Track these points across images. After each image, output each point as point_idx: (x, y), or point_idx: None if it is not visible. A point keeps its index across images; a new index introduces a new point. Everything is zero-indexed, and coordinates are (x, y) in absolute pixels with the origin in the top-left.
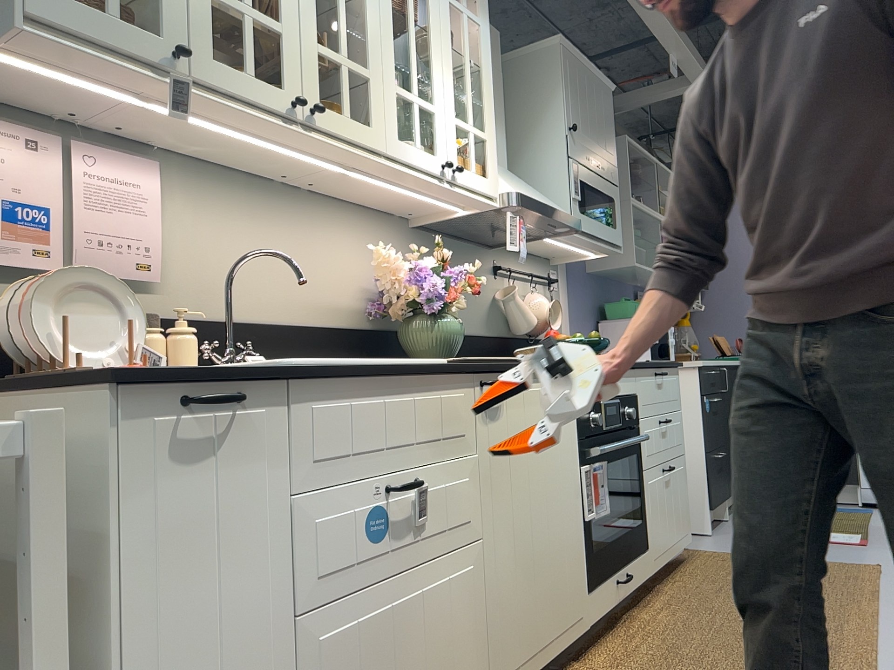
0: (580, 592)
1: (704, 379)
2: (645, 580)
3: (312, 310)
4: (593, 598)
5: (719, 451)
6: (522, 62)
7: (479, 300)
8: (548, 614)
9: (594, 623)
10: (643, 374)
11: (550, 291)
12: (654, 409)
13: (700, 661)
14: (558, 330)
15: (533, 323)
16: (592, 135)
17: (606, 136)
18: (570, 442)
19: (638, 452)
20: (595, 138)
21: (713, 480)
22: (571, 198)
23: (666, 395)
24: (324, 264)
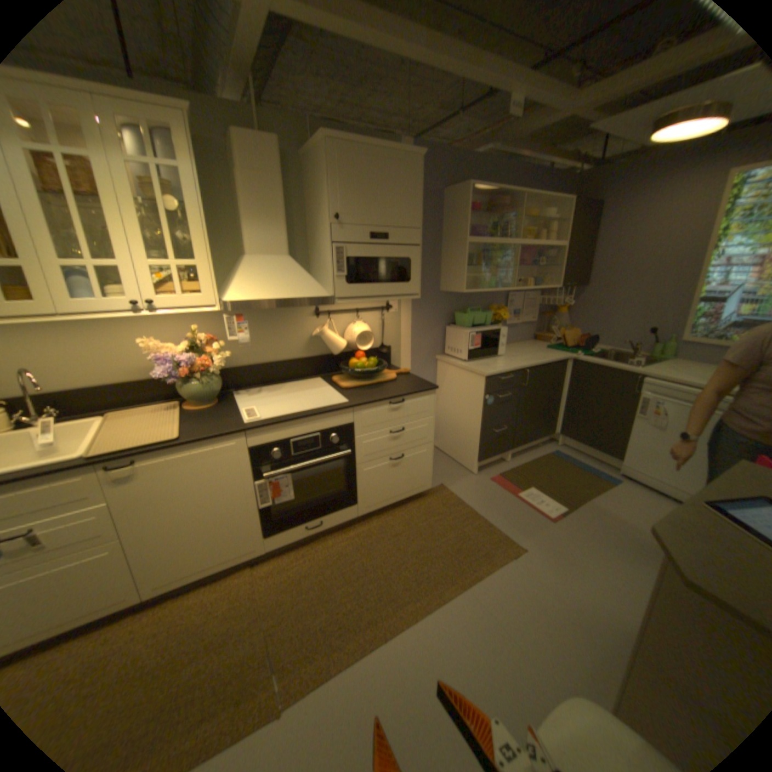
0: (250, 541)
1: (489, 384)
2: (349, 520)
3: (123, 373)
4: (270, 540)
5: (500, 427)
6: (312, 153)
7: (296, 337)
8: (208, 556)
9: (272, 550)
10: (364, 408)
11: (385, 315)
12: (380, 426)
13: (299, 595)
14: (392, 339)
15: (349, 345)
16: (374, 212)
17: (400, 204)
18: (237, 473)
19: (350, 456)
20: (380, 212)
21: (483, 446)
22: (332, 276)
23: (404, 413)
24: (129, 346)
